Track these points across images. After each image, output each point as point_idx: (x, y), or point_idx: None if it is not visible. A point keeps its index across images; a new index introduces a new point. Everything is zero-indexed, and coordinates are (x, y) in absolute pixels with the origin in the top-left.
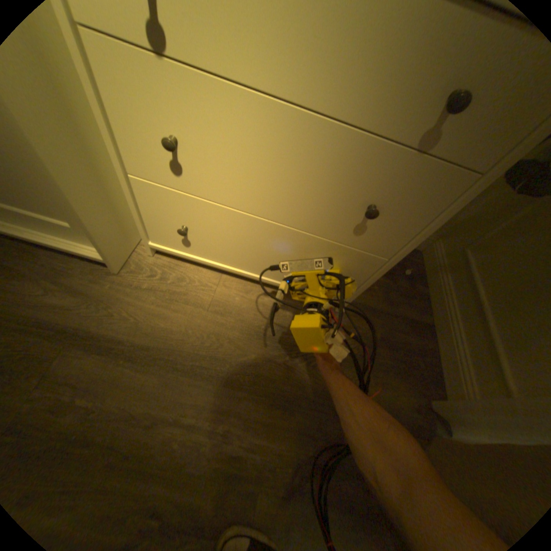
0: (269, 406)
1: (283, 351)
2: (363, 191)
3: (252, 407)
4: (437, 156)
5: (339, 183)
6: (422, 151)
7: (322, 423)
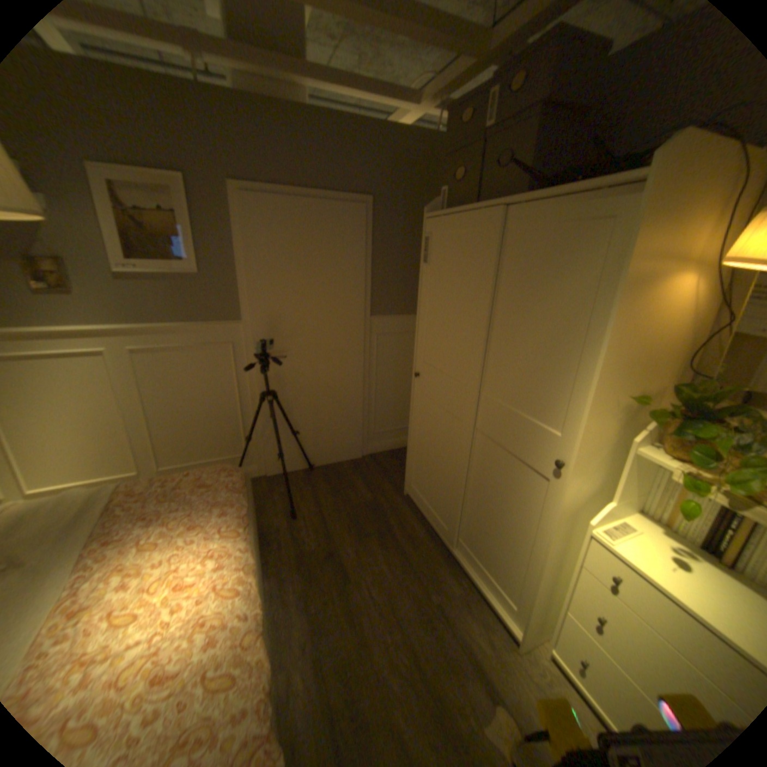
0: None
1: None
2: None
3: None
4: None
5: None
6: None
7: None
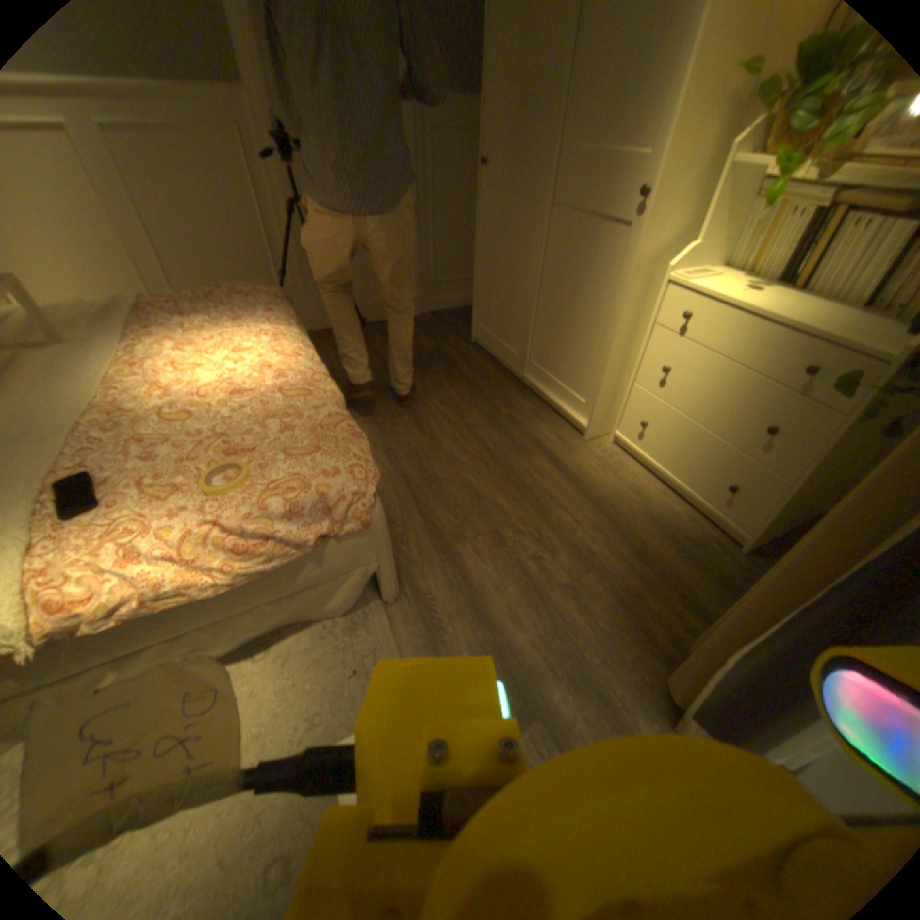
0: (632, 550)
1: (667, 537)
2: (771, 416)
3: (620, 541)
4: (815, 399)
5: (755, 407)
6: (805, 395)
7: (665, 588)
